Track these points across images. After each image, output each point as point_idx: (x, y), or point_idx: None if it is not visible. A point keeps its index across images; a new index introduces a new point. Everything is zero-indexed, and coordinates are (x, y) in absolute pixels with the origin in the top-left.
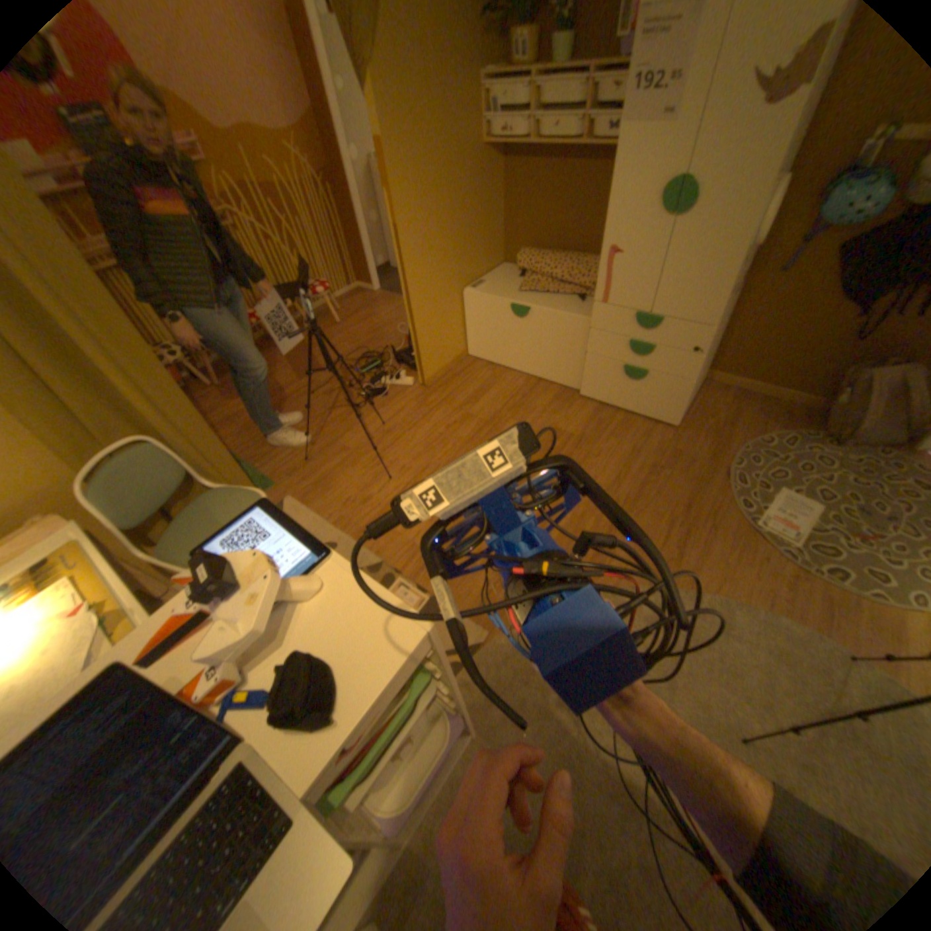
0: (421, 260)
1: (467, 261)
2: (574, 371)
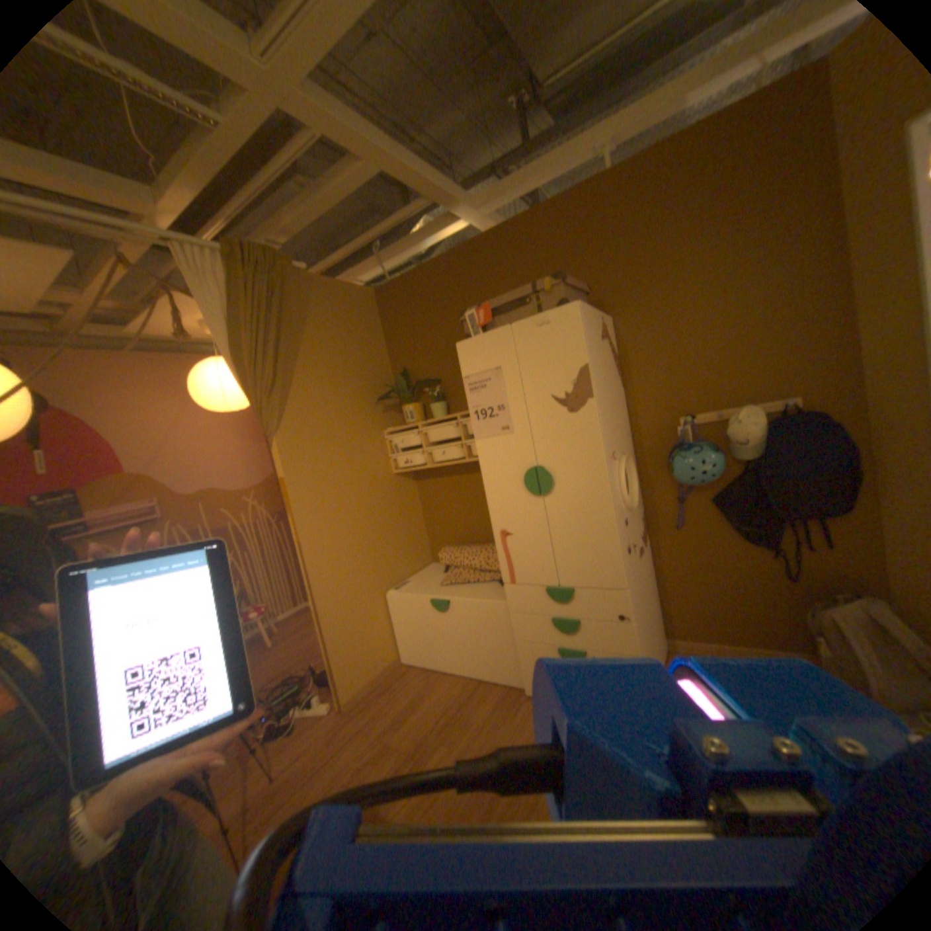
0: (331, 569)
1: (389, 564)
2: (513, 666)
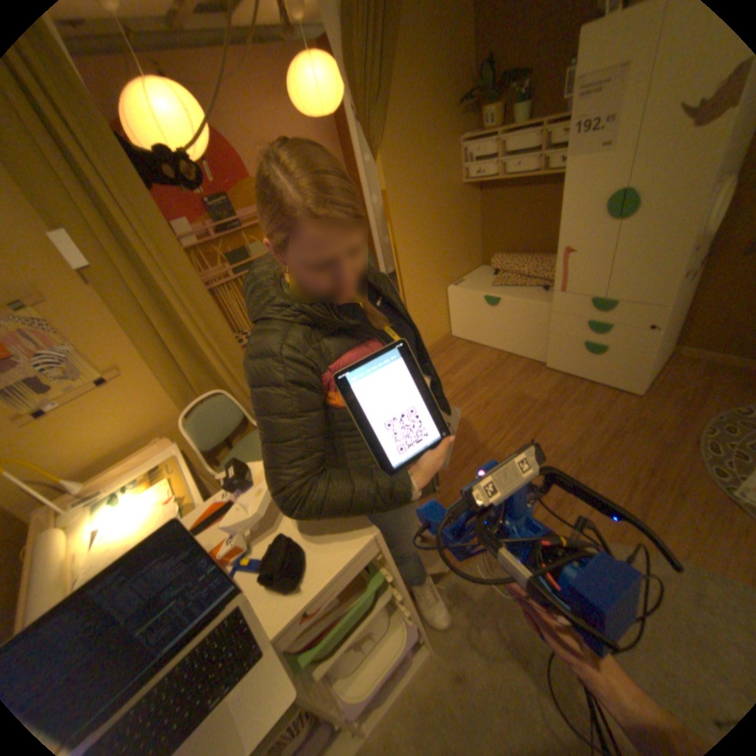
0: (415, 267)
1: (451, 266)
2: (541, 347)
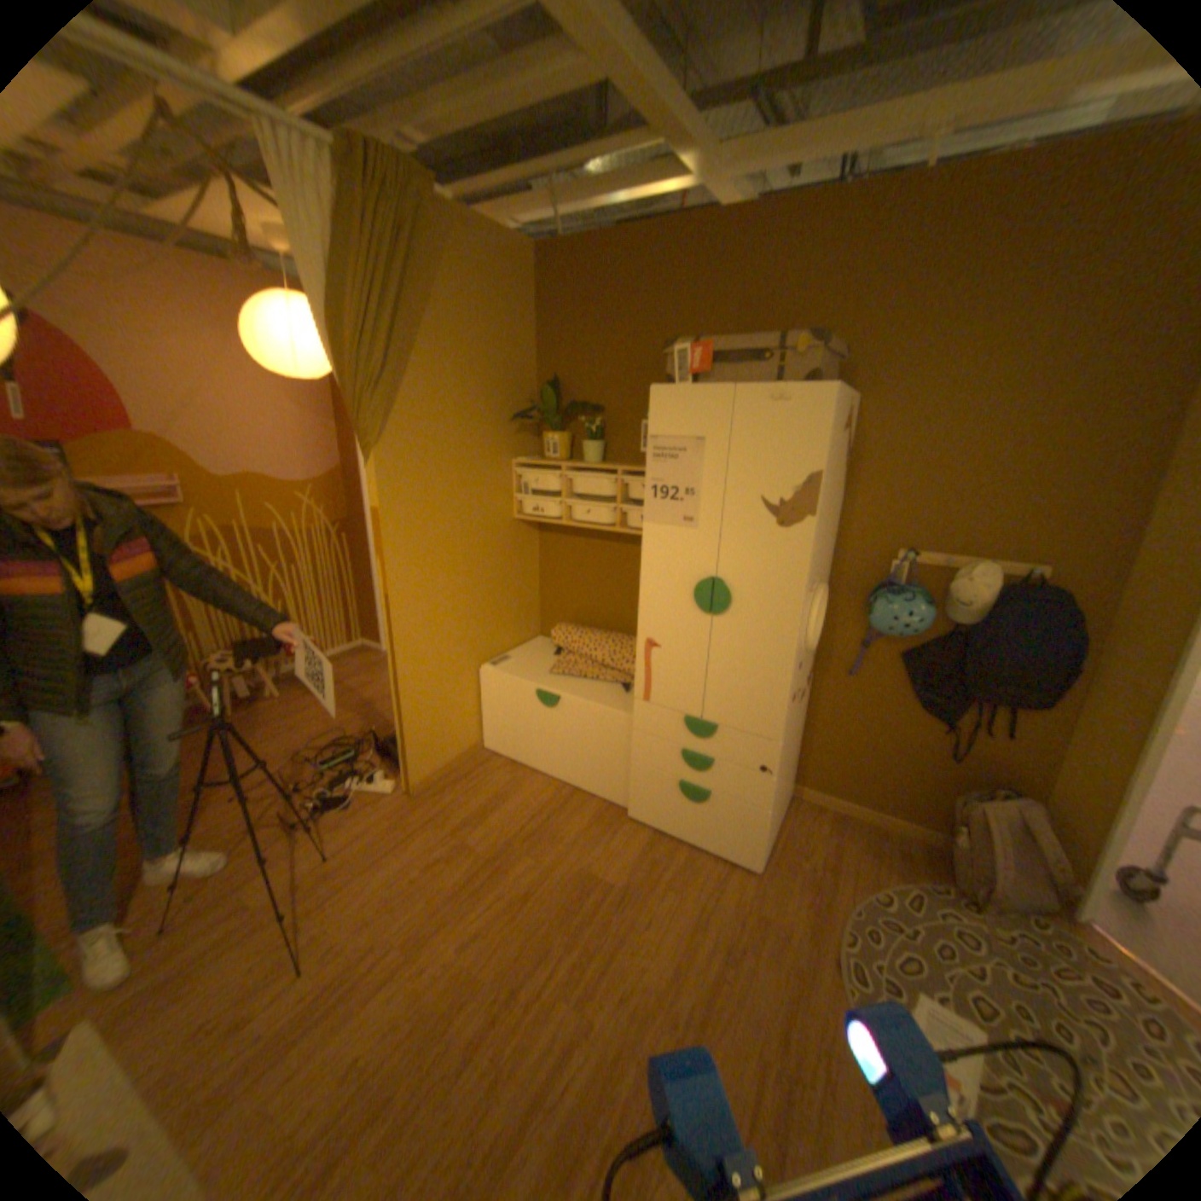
0: (424, 634)
1: (491, 635)
2: (622, 784)
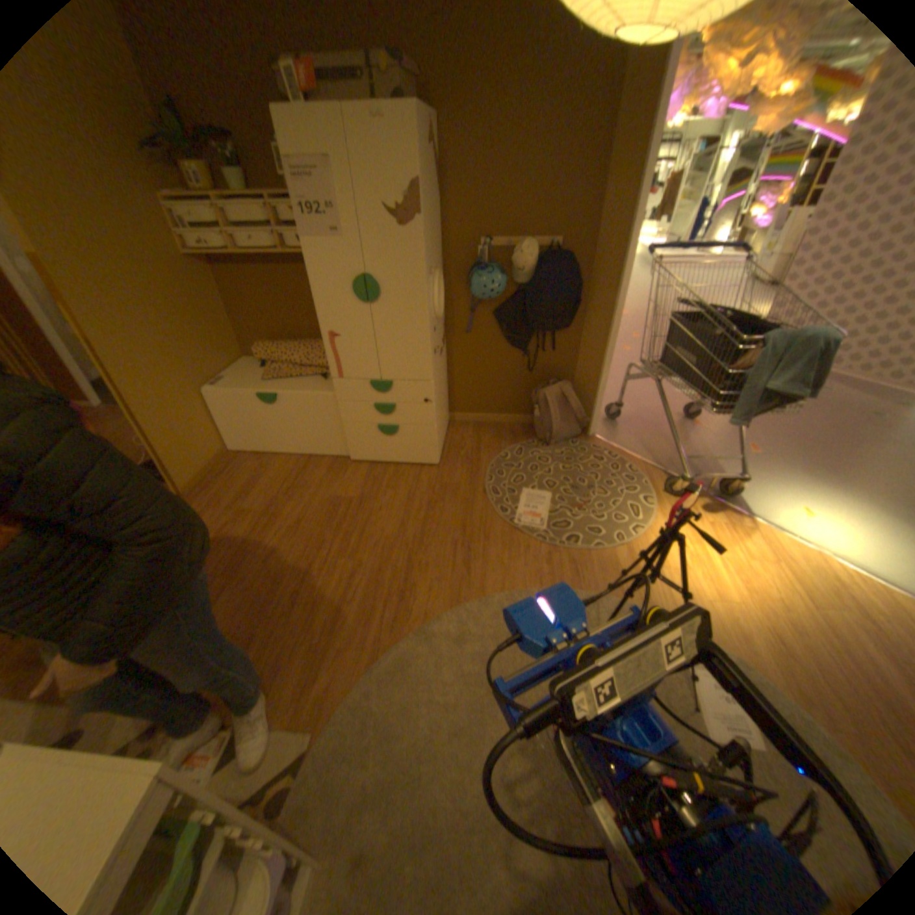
0: (136, 370)
1: (198, 363)
2: (339, 442)
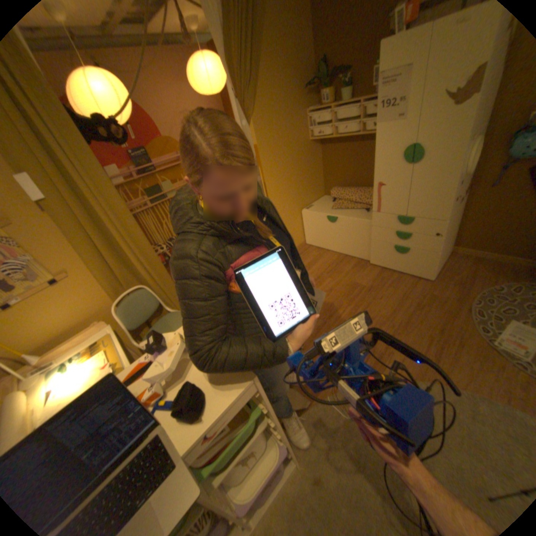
0: (279, 197)
1: (304, 196)
2: (366, 250)
